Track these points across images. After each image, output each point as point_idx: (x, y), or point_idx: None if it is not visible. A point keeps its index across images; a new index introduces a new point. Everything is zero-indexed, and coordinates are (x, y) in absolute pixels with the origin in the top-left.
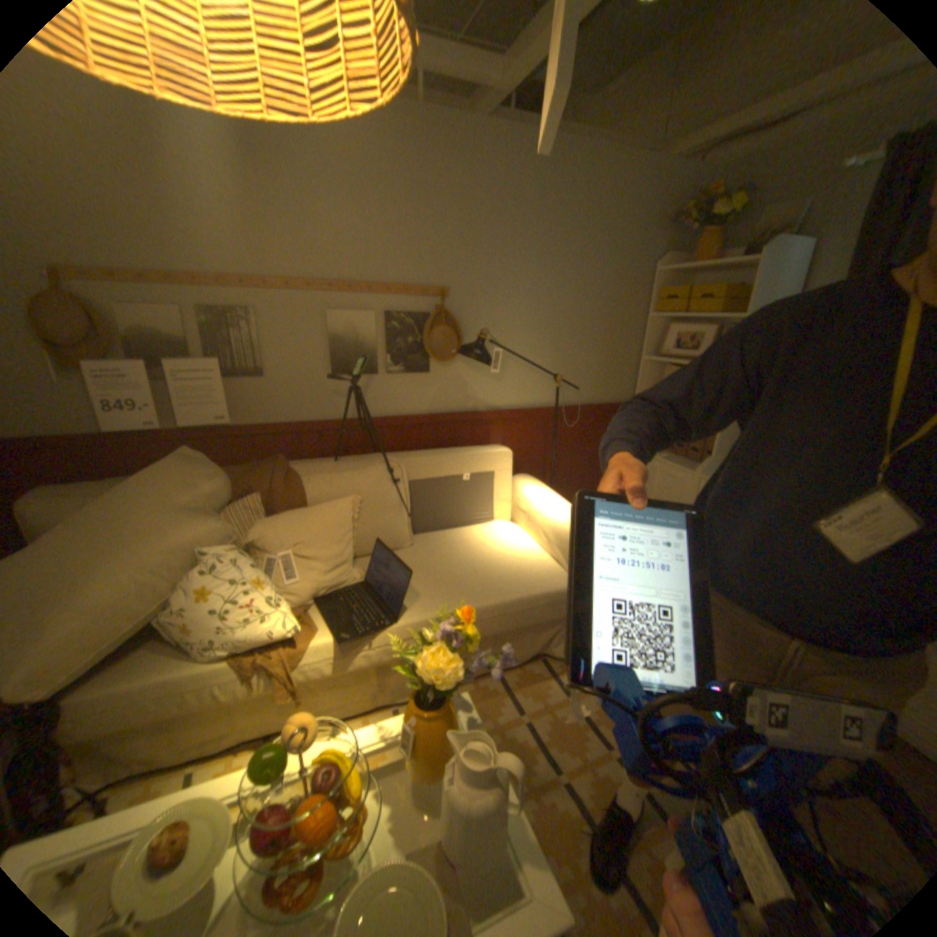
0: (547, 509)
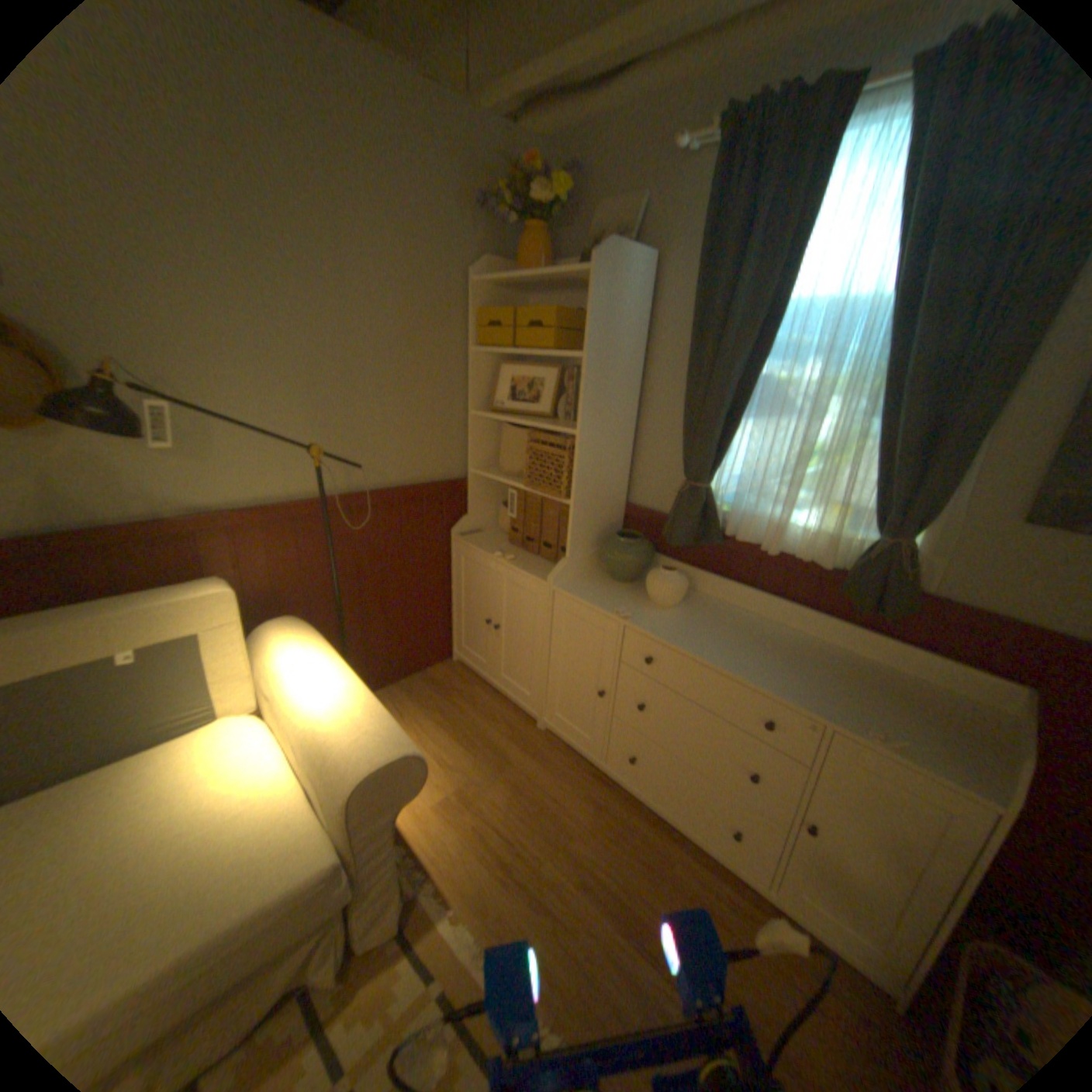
0: (298, 695)
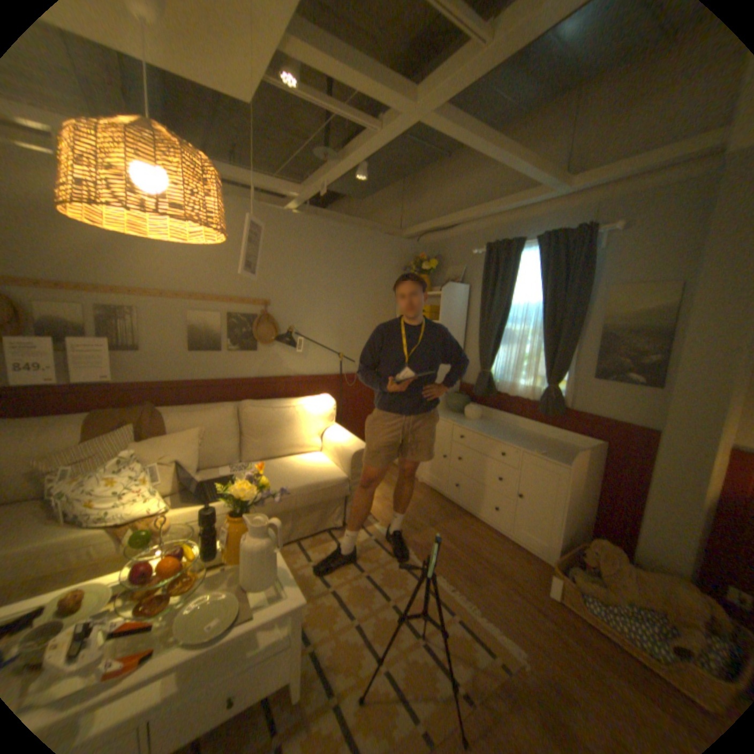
0: (332, 435)
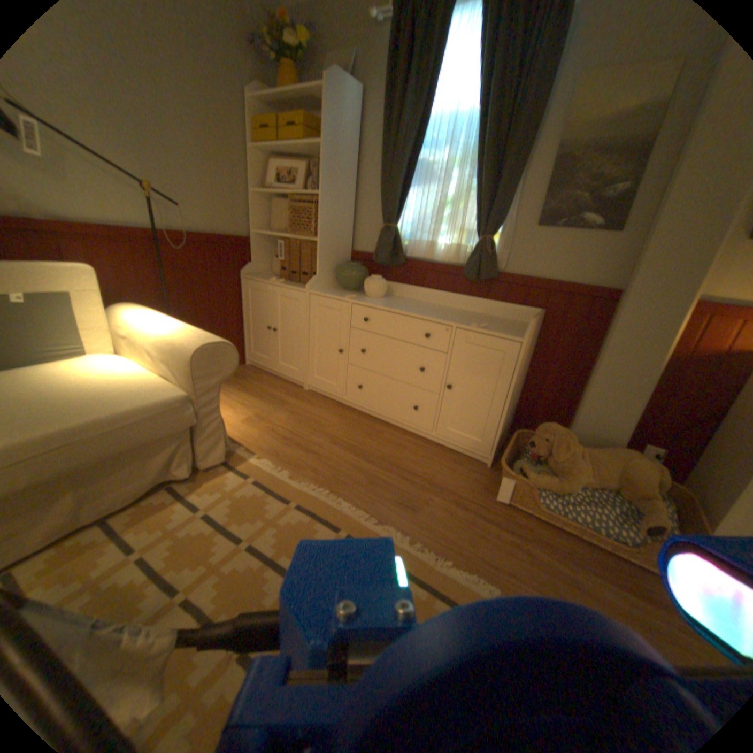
0: (147, 326)
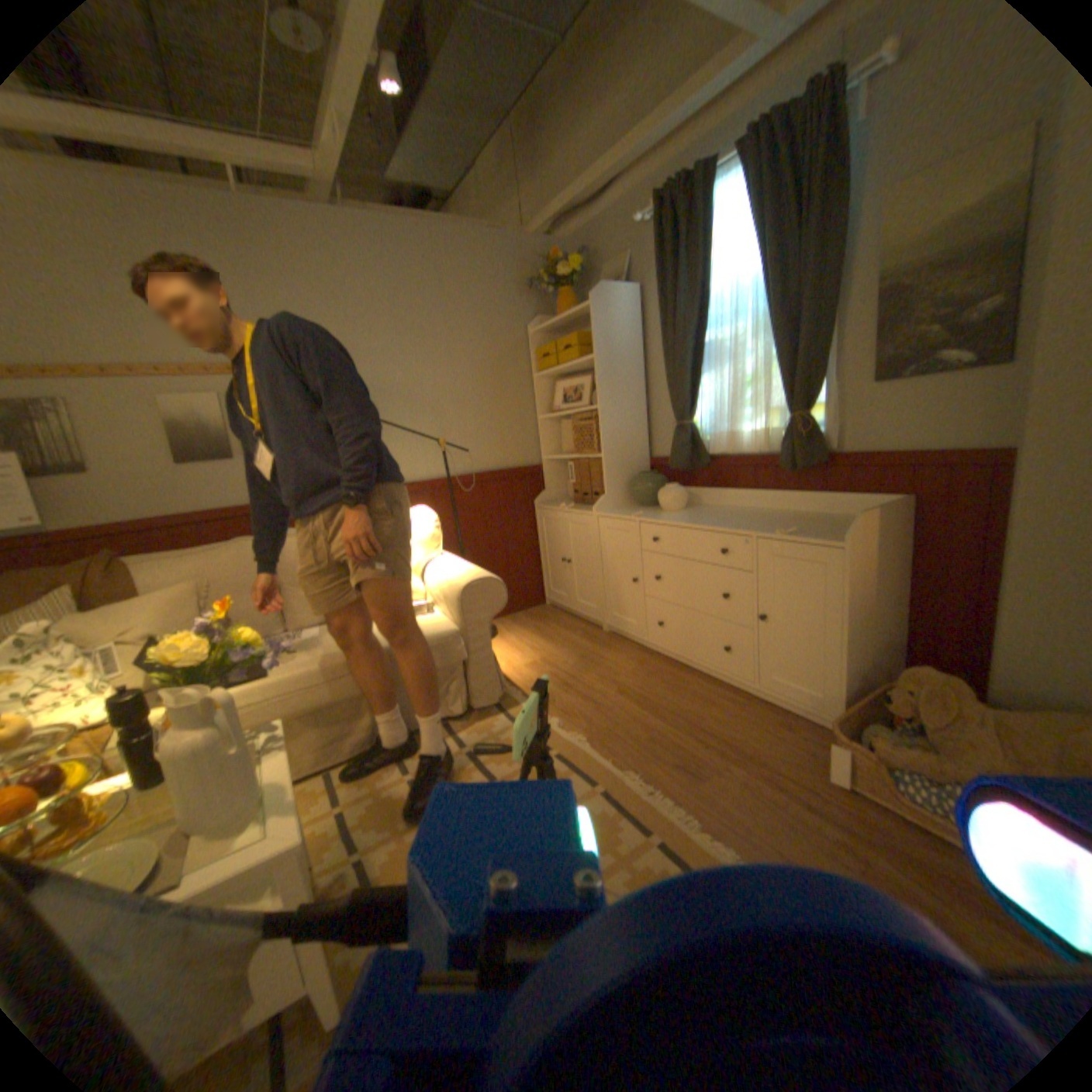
0: (436, 567)
